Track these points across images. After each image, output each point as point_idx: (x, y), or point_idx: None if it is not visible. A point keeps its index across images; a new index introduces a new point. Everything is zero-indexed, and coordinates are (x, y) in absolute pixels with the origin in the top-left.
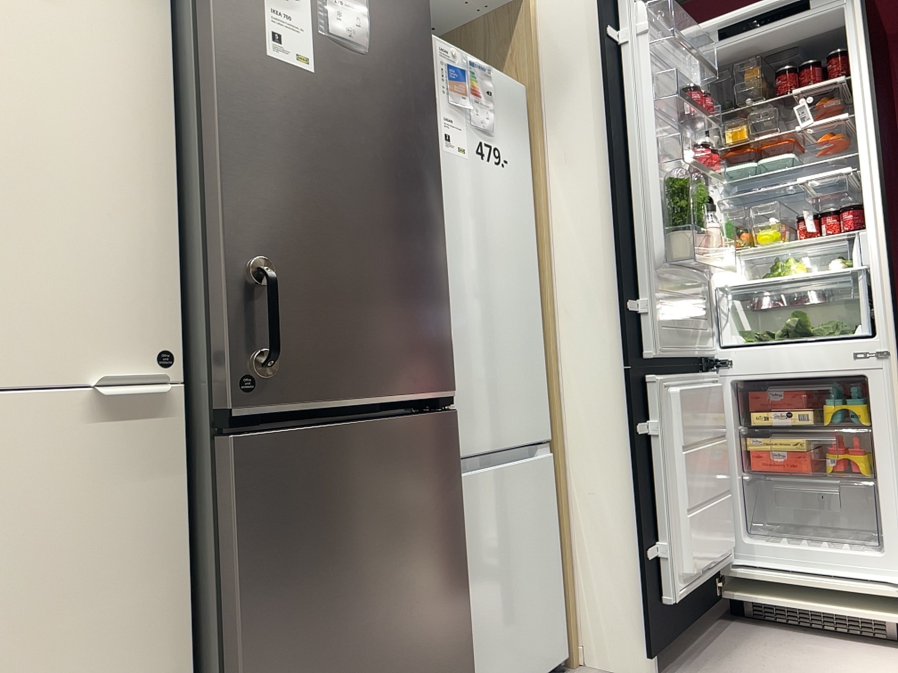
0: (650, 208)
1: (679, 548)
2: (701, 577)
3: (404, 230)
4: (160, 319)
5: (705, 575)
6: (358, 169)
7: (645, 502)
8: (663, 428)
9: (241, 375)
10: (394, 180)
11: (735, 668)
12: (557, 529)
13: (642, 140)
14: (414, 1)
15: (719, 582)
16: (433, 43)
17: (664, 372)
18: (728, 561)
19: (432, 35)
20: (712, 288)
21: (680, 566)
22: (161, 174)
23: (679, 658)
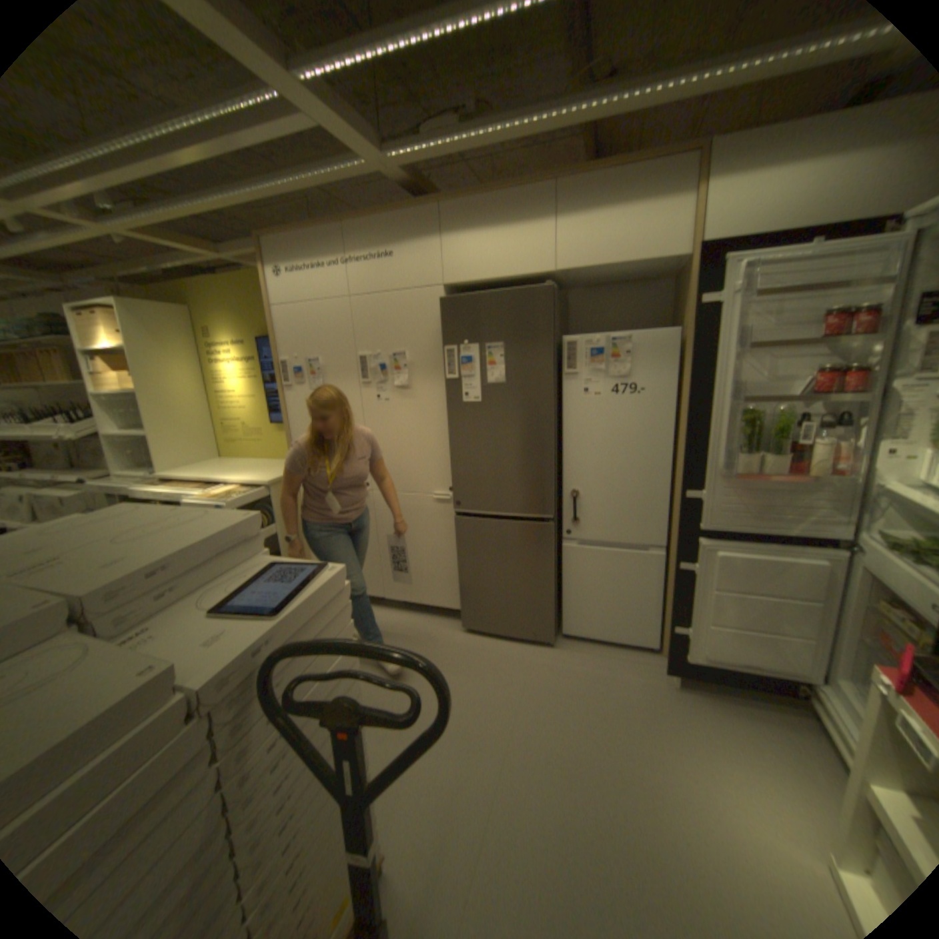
0: (723, 431)
1: (704, 641)
2: (736, 668)
3: (525, 452)
4: (450, 478)
5: (746, 669)
6: (501, 432)
7: (679, 604)
8: (700, 572)
9: (458, 500)
10: (521, 433)
11: (728, 723)
12: (667, 591)
13: (722, 381)
14: (540, 343)
15: (804, 690)
16: (579, 341)
17: (737, 539)
18: (803, 681)
19: (580, 336)
20: (874, 483)
21: (703, 650)
22: (449, 438)
23: (717, 696)
